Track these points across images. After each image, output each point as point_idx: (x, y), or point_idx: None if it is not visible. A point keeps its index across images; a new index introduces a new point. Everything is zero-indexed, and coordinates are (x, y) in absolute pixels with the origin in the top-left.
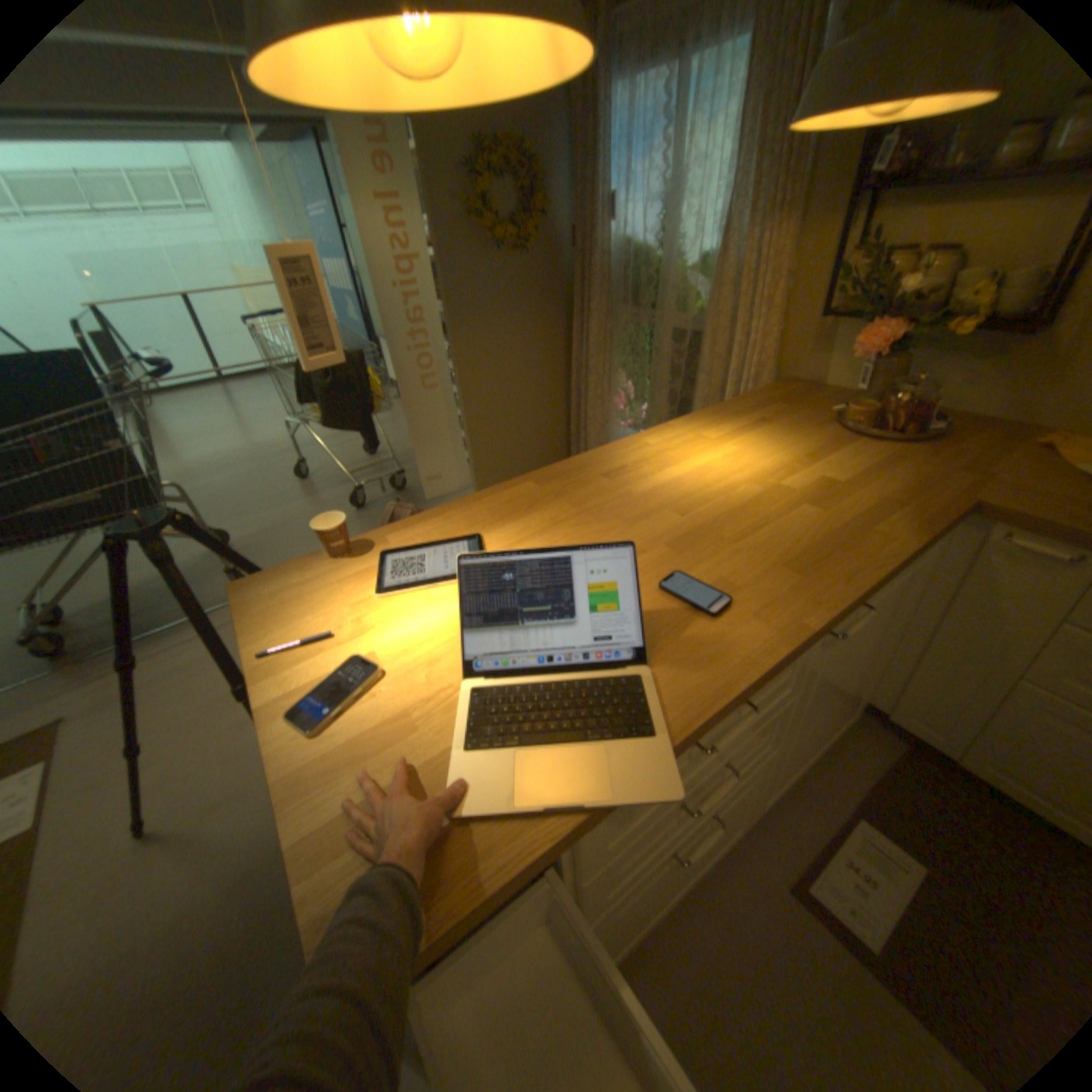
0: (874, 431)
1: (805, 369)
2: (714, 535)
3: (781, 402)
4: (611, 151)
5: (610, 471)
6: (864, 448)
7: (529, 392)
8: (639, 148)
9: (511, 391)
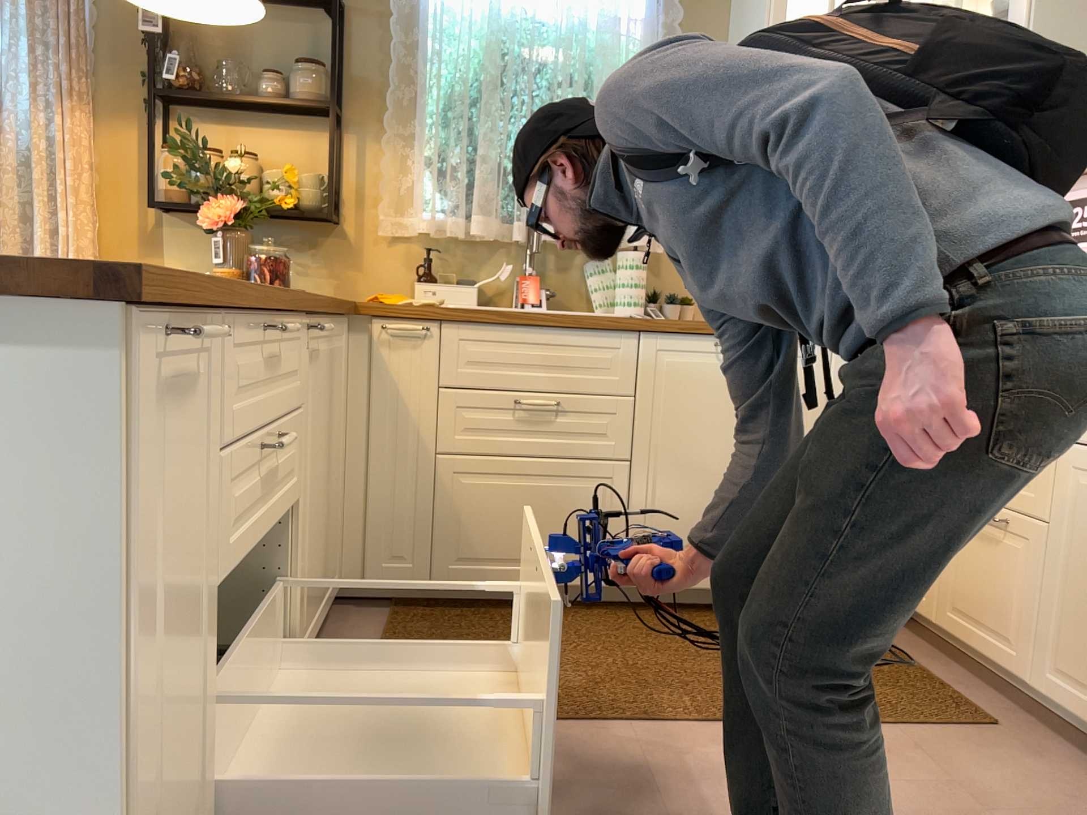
0: None
1: None
2: None
3: None
4: None
5: None
6: None
7: None
8: None
9: None
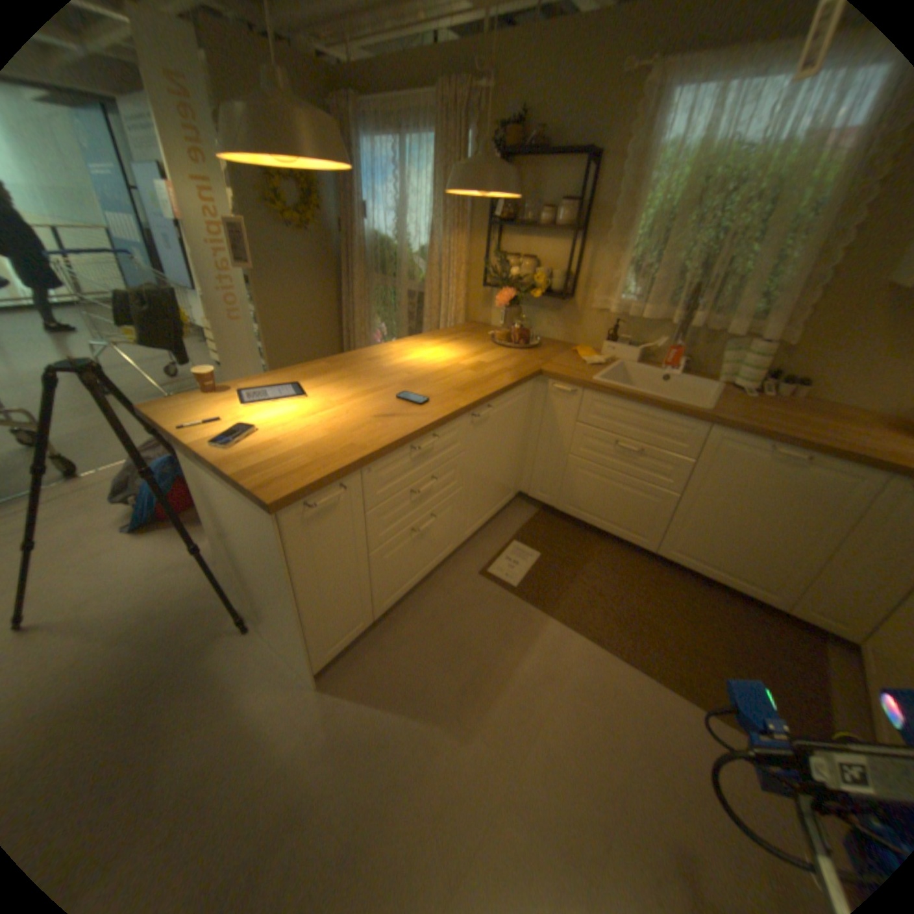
0: (505, 344)
1: (480, 318)
2: (423, 382)
3: (466, 333)
4: (361, 178)
5: (370, 359)
6: (500, 352)
7: (311, 328)
8: (378, 180)
9: (298, 327)
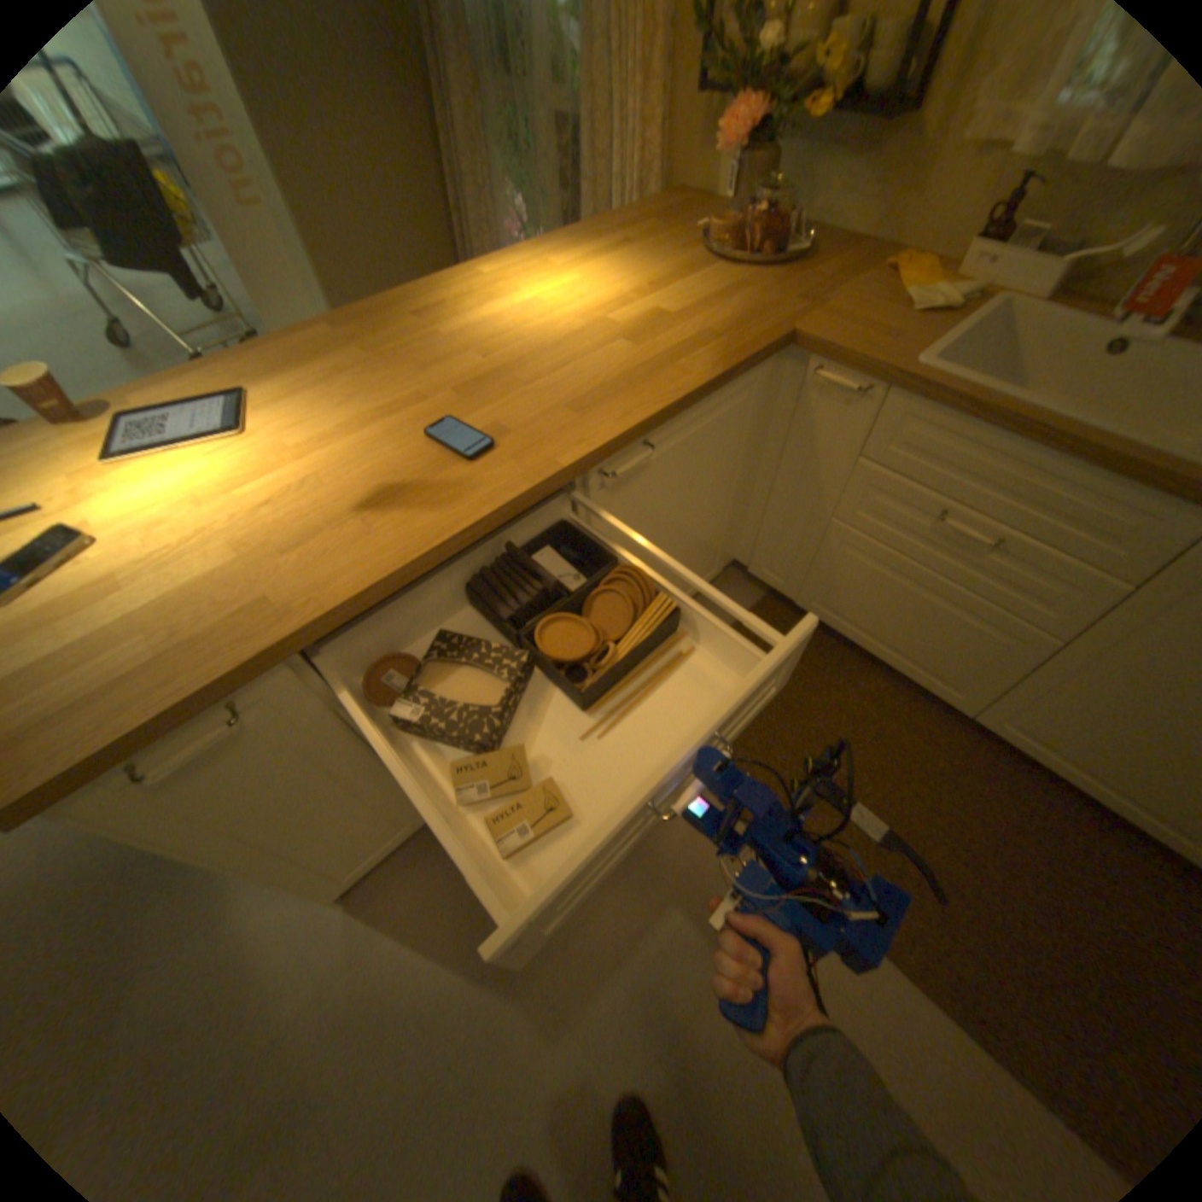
0: (731, 254)
1: (696, 176)
2: (509, 379)
3: (656, 220)
4: None
5: (424, 310)
6: (715, 275)
7: (393, 214)
8: None
9: (366, 212)
